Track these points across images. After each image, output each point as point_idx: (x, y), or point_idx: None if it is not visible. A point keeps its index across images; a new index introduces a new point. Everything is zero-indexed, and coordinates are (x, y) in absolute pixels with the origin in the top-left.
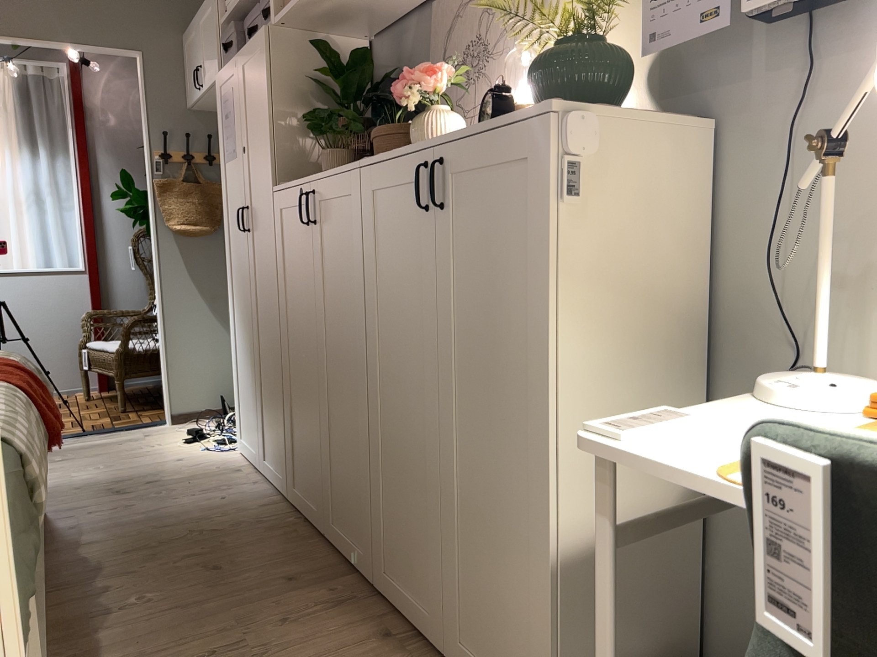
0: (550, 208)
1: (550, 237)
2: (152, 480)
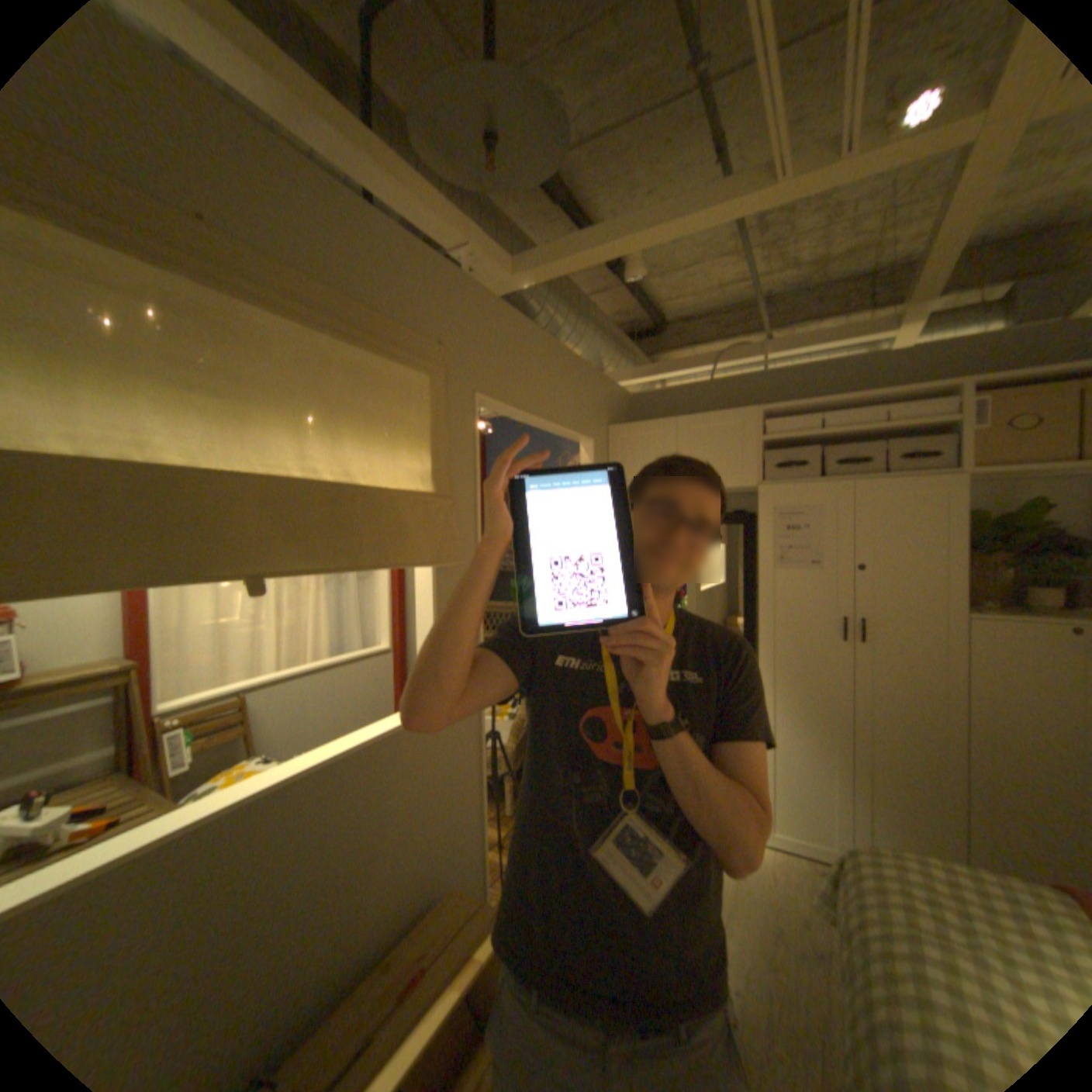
0: None
1: None
2: (798, 924)
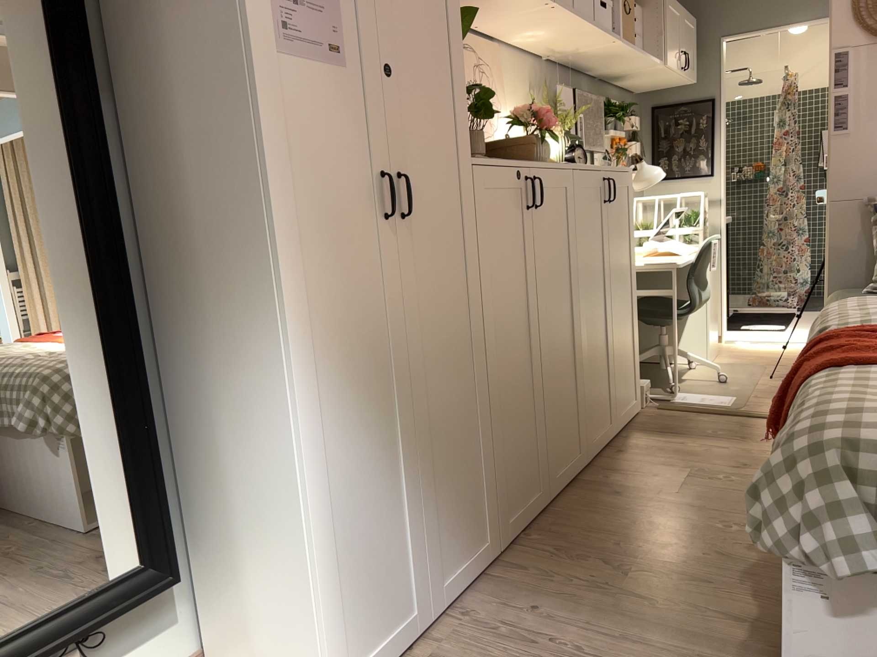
0: (633, 203)
1: (633, 214)
2: None
